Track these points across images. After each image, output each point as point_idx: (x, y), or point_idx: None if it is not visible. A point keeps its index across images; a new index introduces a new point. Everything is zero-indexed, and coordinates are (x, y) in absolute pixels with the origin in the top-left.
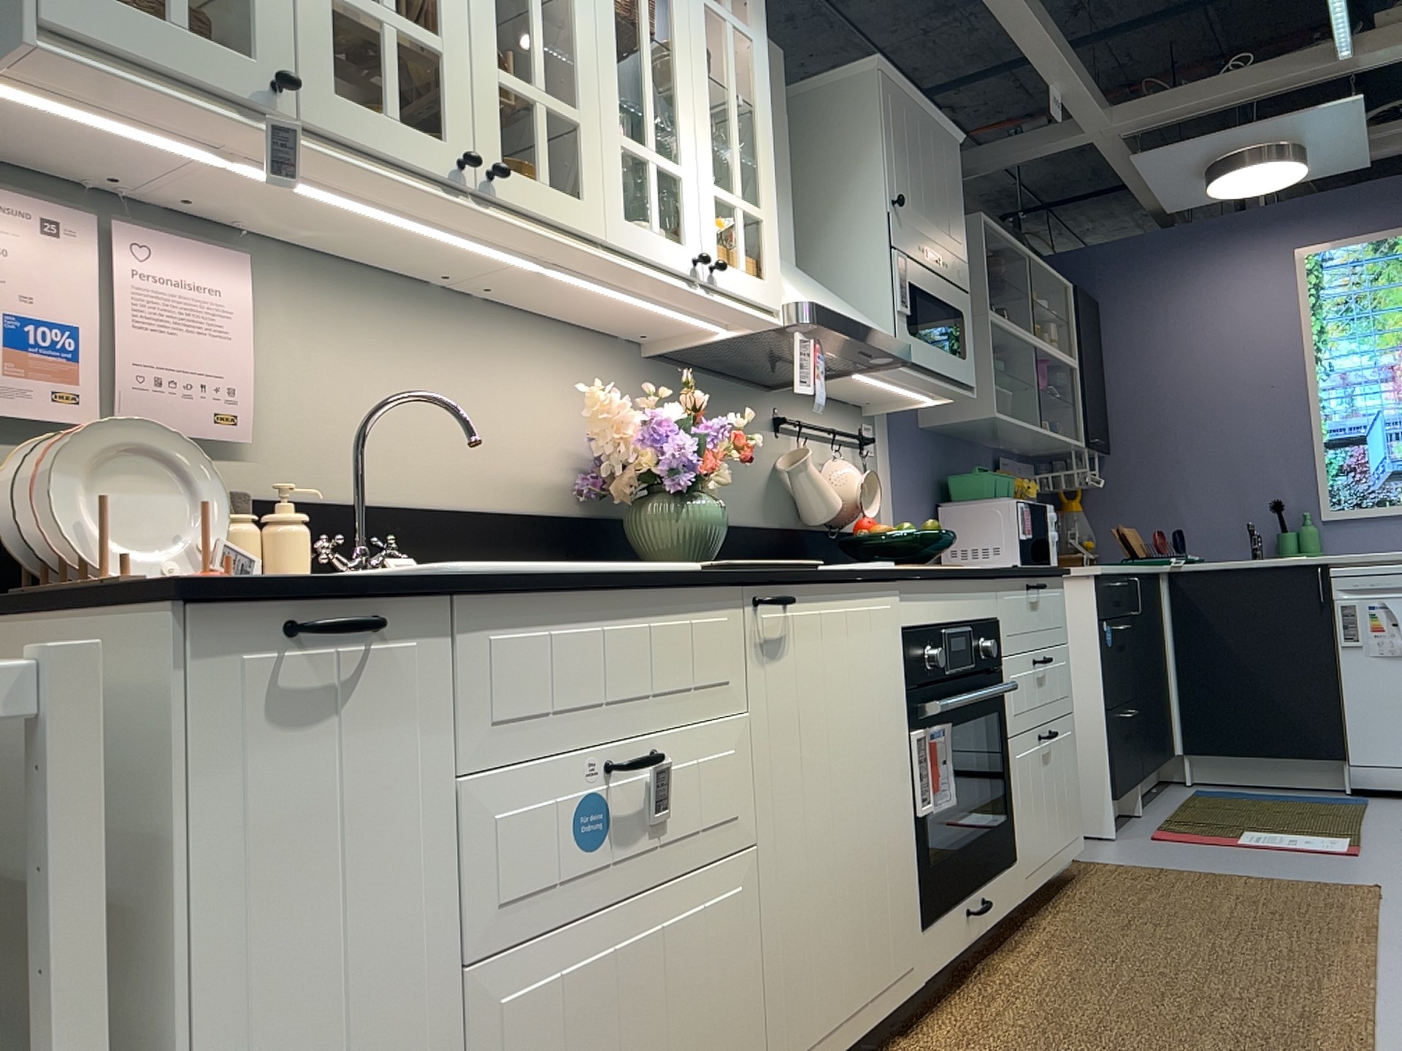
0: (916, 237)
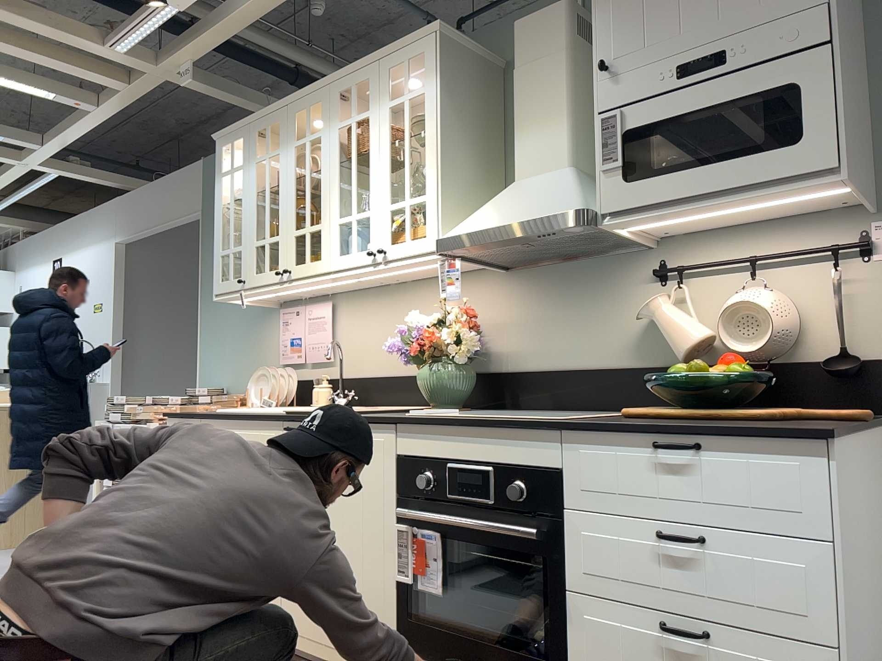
0: (648, 72)
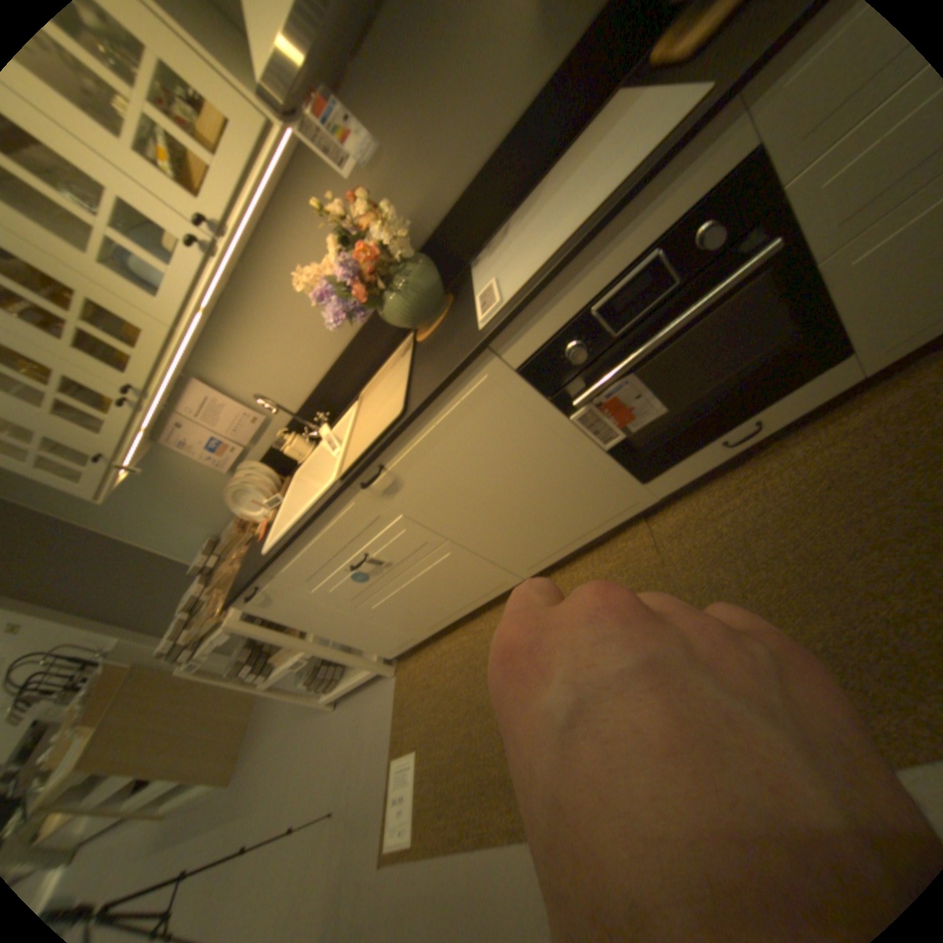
0: None
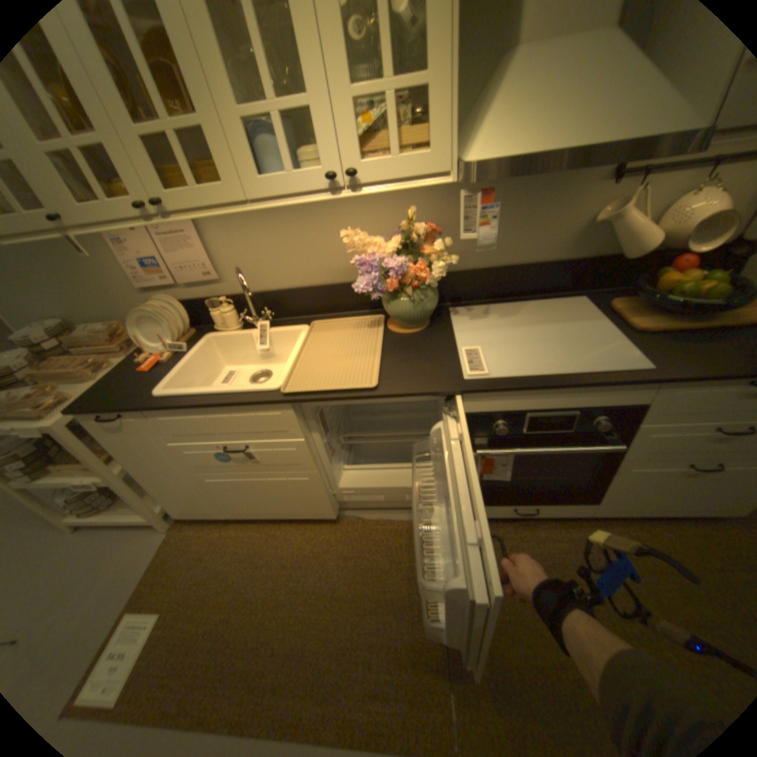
0: None
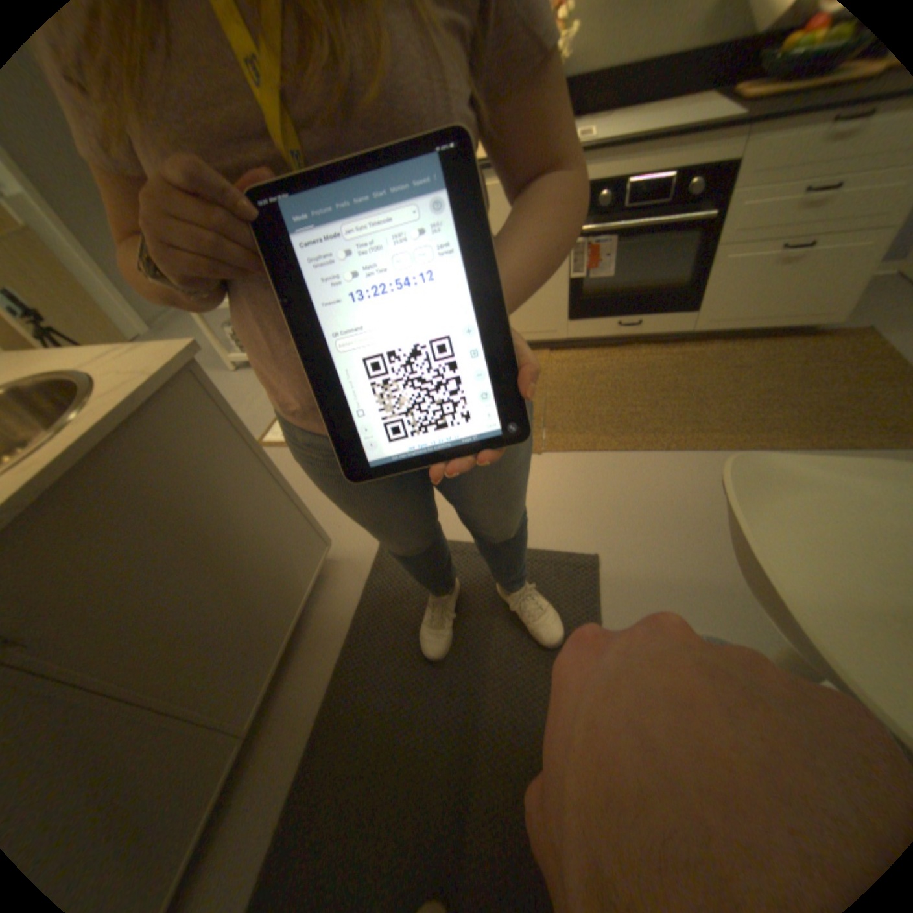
0: None
